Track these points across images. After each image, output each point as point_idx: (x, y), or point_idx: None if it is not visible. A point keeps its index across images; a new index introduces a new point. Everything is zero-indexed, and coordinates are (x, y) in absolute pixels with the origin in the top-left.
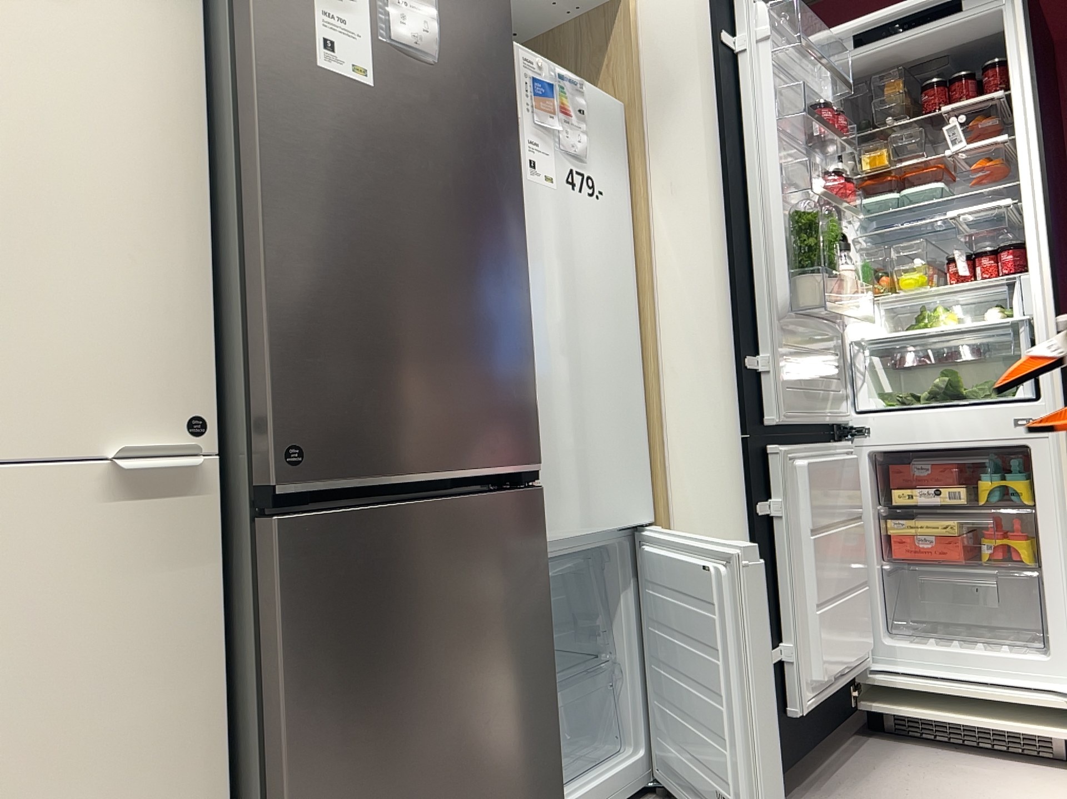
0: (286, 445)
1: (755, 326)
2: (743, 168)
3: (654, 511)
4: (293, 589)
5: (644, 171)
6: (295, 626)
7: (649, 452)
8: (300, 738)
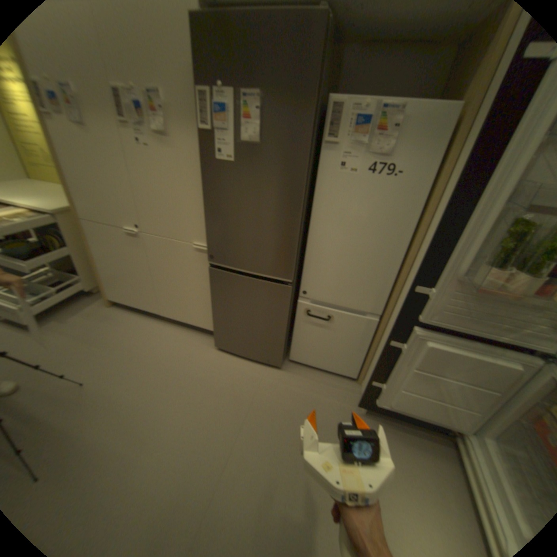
0: (210, 253)
1: (438, 273)
2: (488, 175)
3: (385, 310)
4: (212, 280)
5: (456, 153)
6: (213, 286)
7: (393, 291)
8: (214, 303)
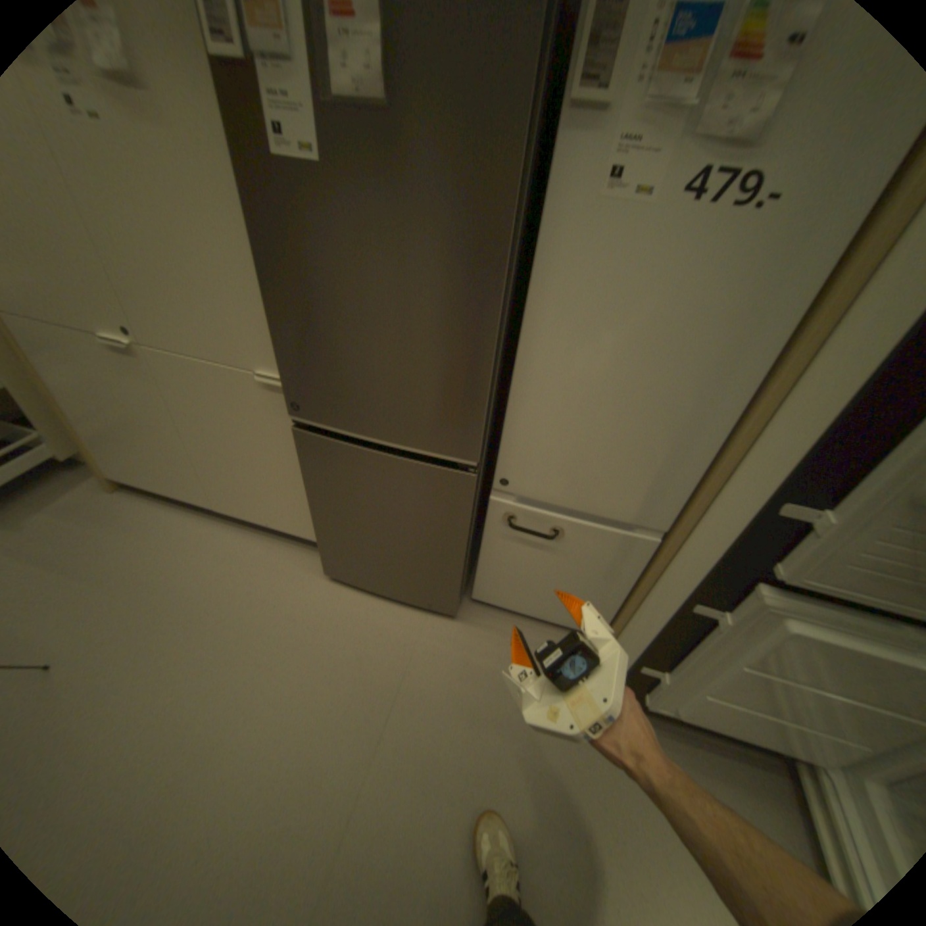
0: (295, 399)
1: (853, 477)
2: None
3: (677, 522)
4: (306, 454)
5: None
6: (308, 466)
7: (700, 486)
8: (315, 498)
